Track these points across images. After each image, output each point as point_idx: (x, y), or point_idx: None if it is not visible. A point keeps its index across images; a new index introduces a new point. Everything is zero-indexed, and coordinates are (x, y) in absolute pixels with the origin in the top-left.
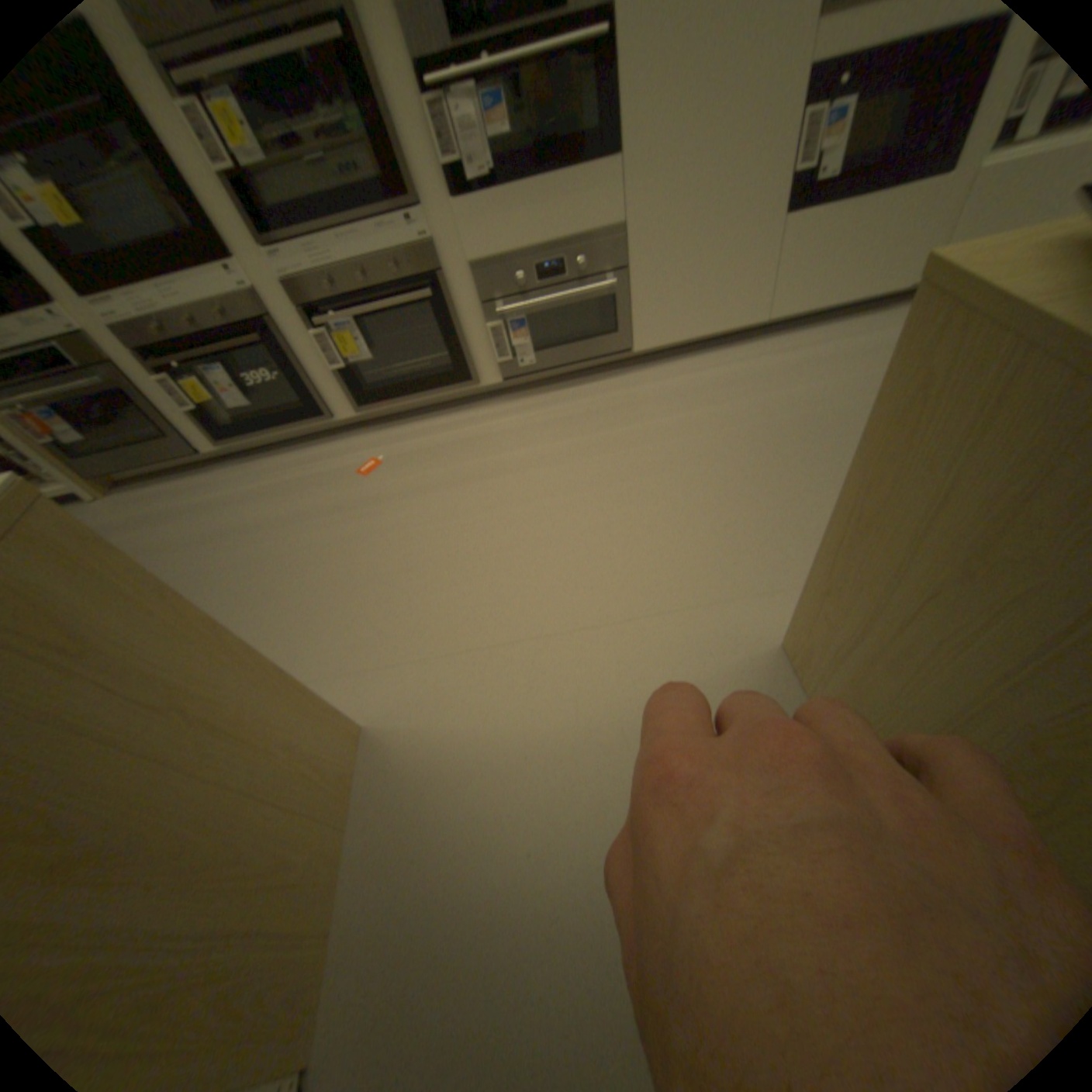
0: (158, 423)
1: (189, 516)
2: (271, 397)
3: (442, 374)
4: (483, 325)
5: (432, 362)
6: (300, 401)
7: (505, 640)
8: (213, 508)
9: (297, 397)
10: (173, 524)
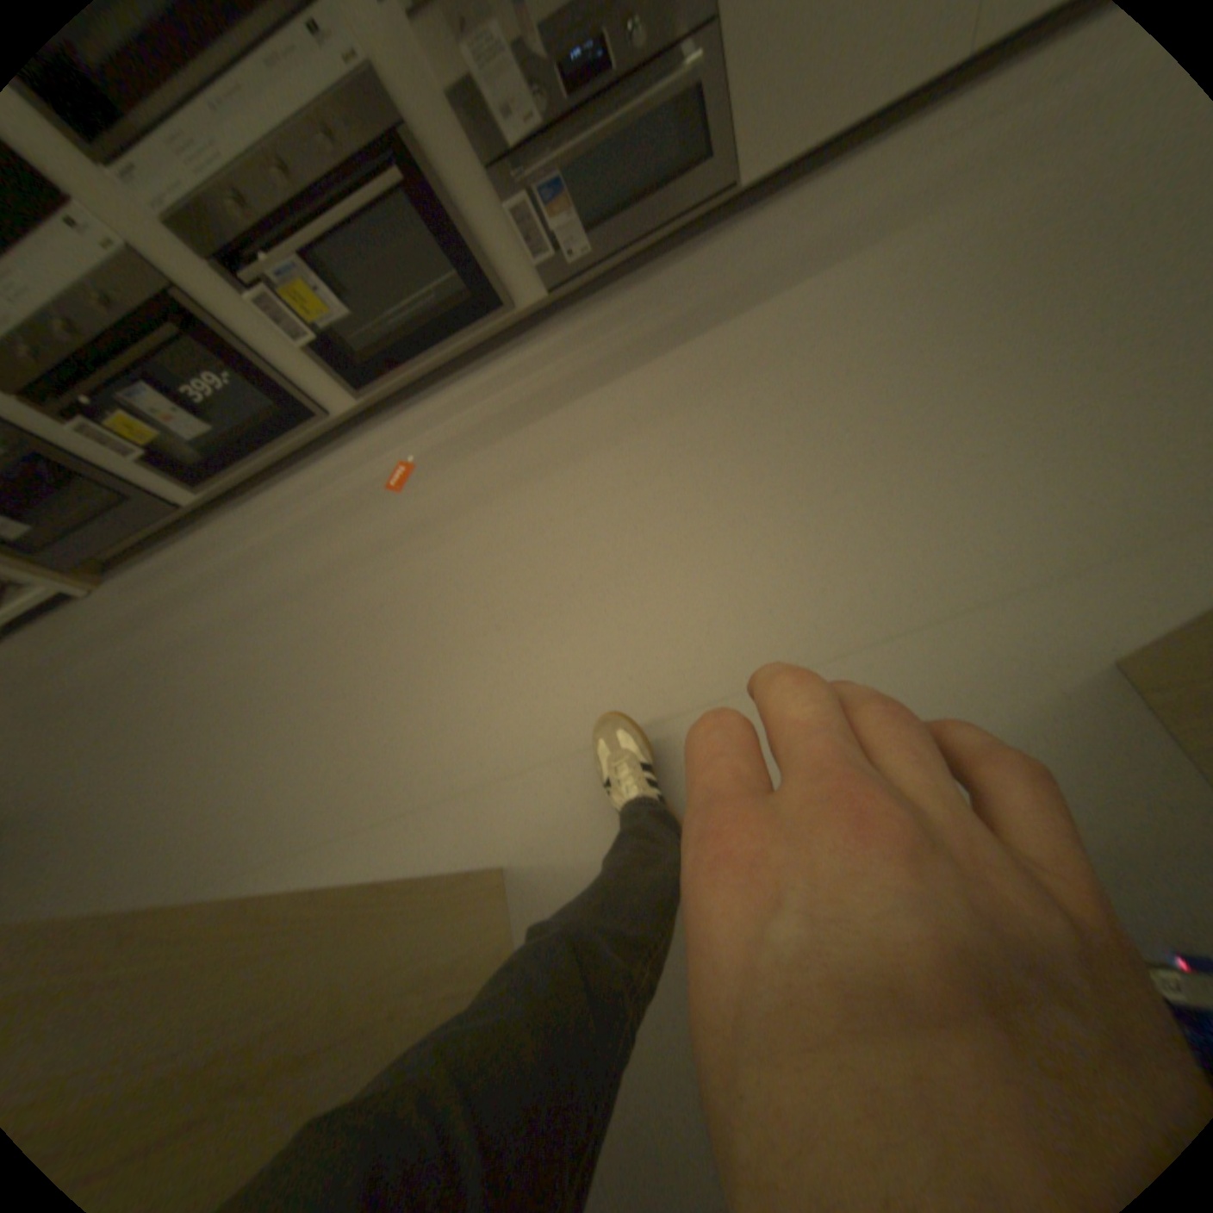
0: (118, 481)
1: (205, 596)
2: (241, 406)
3: (460, 310)
4: (499, 209)
5: (439, 294)
6: (281, 403)
7: (665, 716)
8: (229, 579)
9: (275, 397)
10: (190, 610)
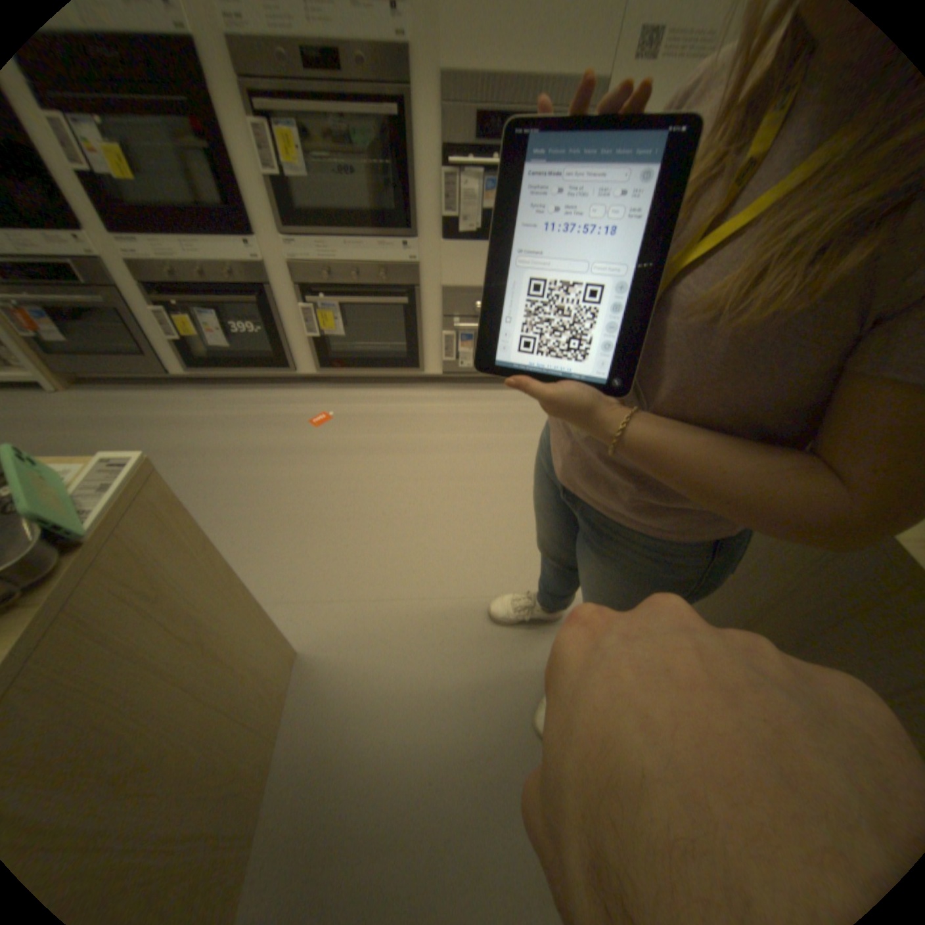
0: (138, 339)
1: (151, 426)
2: (245, 340)
3: (396, 357)
4: (440, 330)
5: (391, 346)
6: (270, 350)
7: (425, 595)
8: (175, 424)
9: (268, 345)
10: (135, 431)
